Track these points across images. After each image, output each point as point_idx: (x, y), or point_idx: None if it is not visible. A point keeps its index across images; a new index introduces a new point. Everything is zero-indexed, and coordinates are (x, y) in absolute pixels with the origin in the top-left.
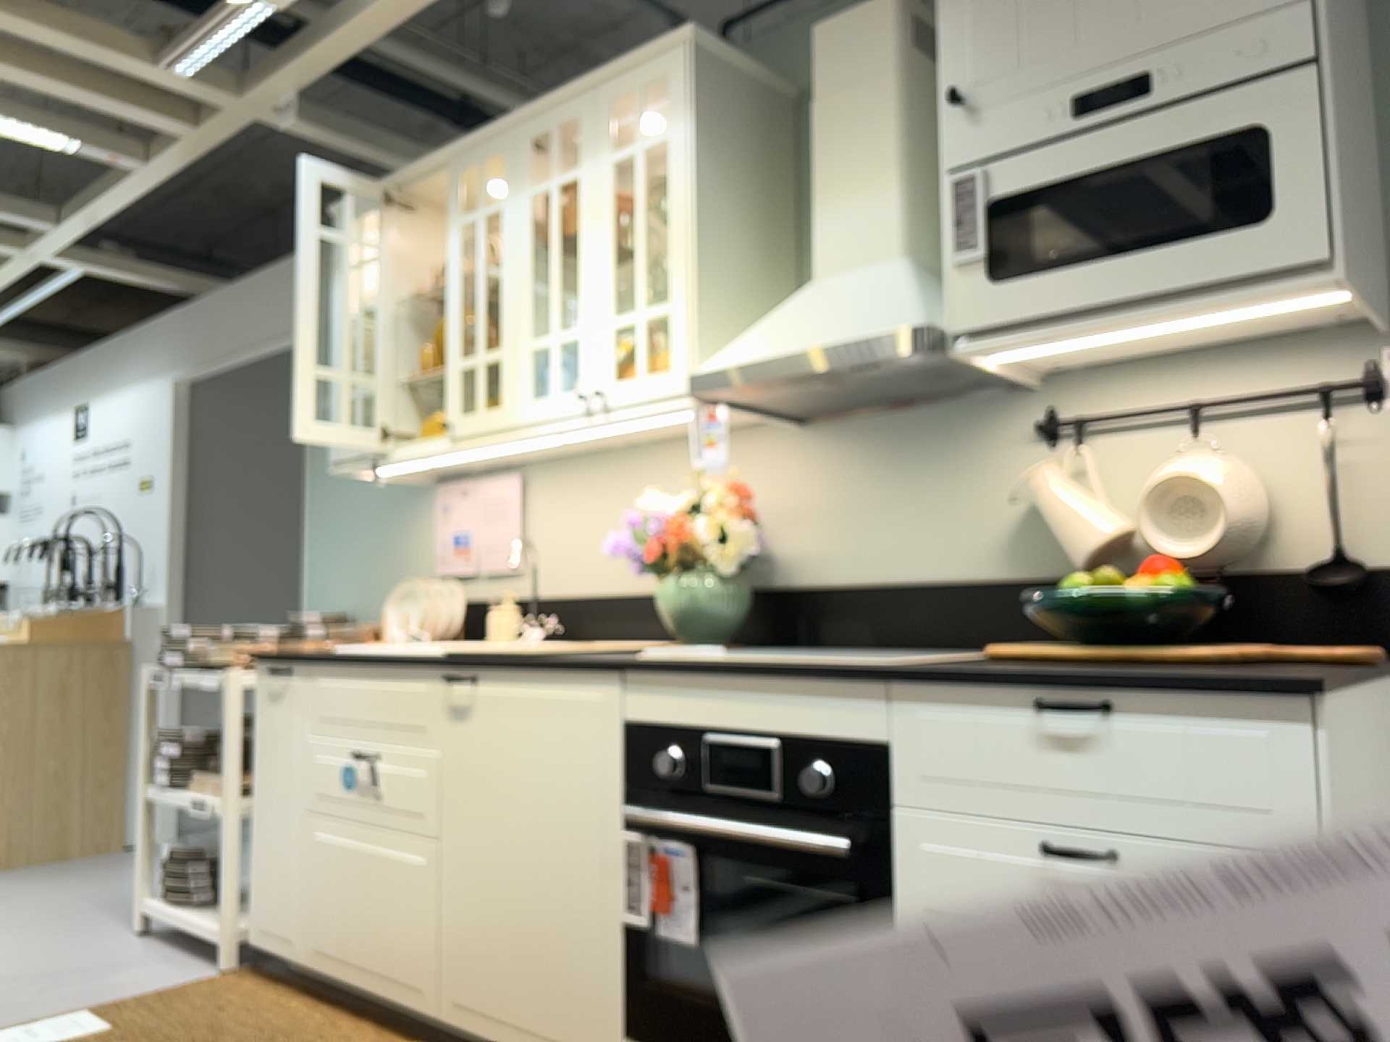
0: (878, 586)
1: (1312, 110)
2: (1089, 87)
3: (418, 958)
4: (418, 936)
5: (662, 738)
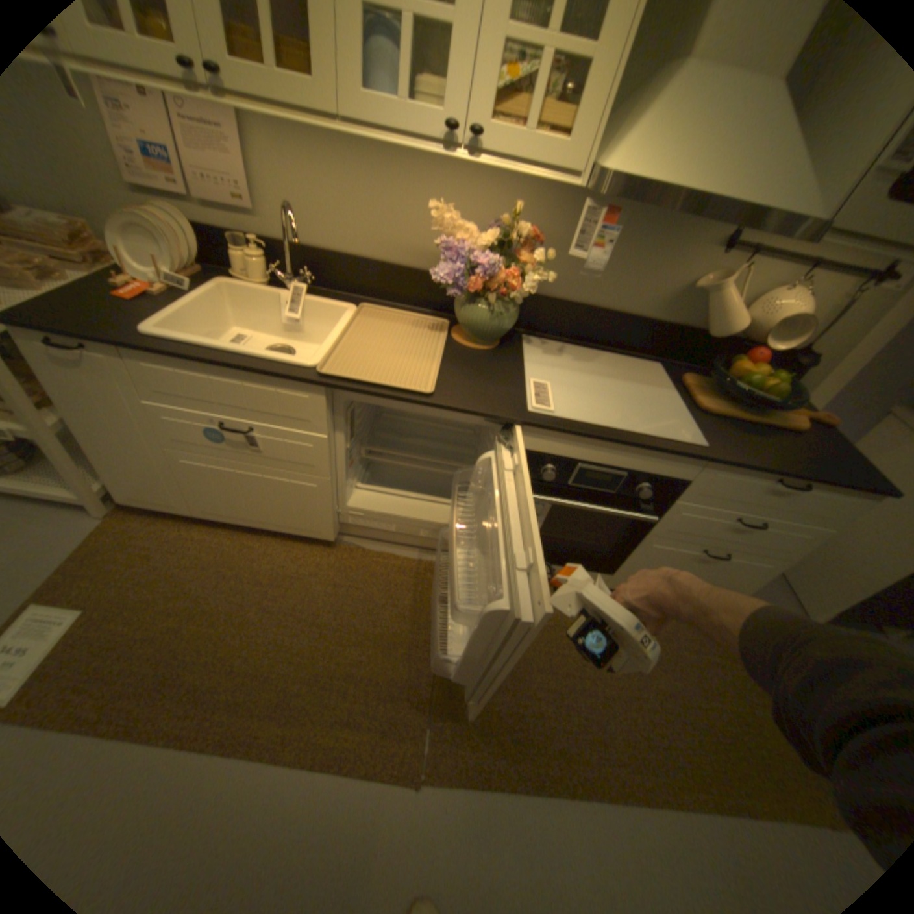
0: (583, 304)
1: None
2: None
3: (316, 521)
4: (315, 514)
5: (545, 460)
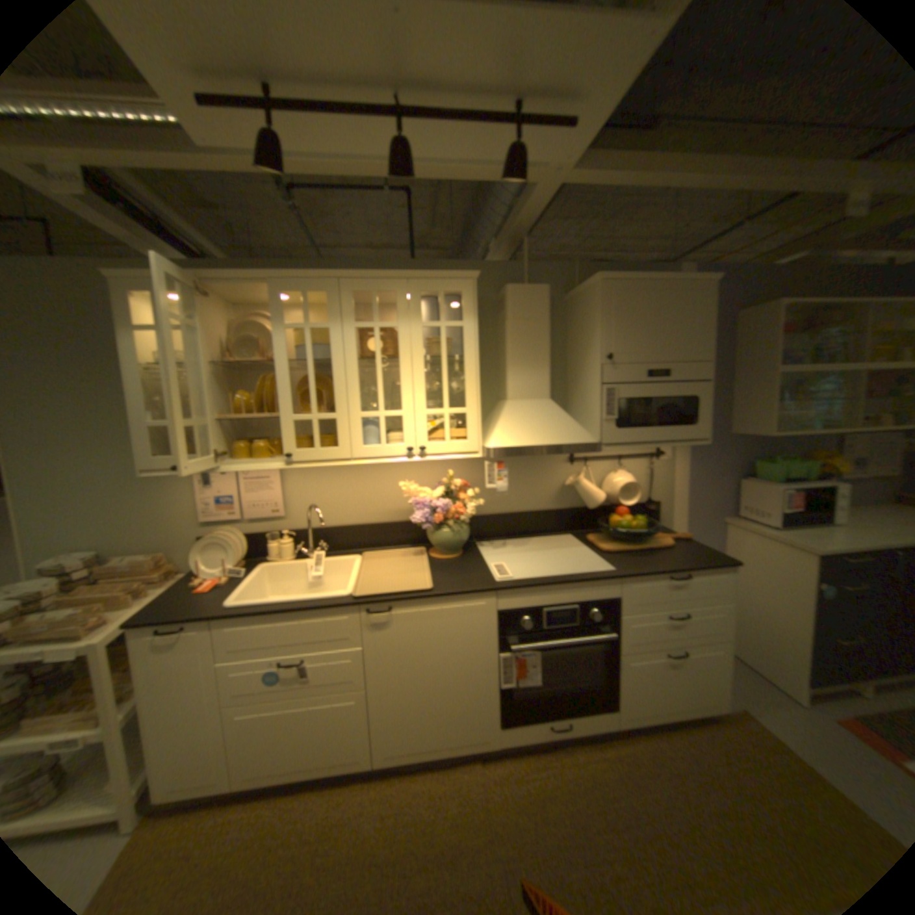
0: (507, 514)
1: (710, 396)
2: (654, 368)
3: (355, 748)
4: (354, 738)
5: (521, 614)
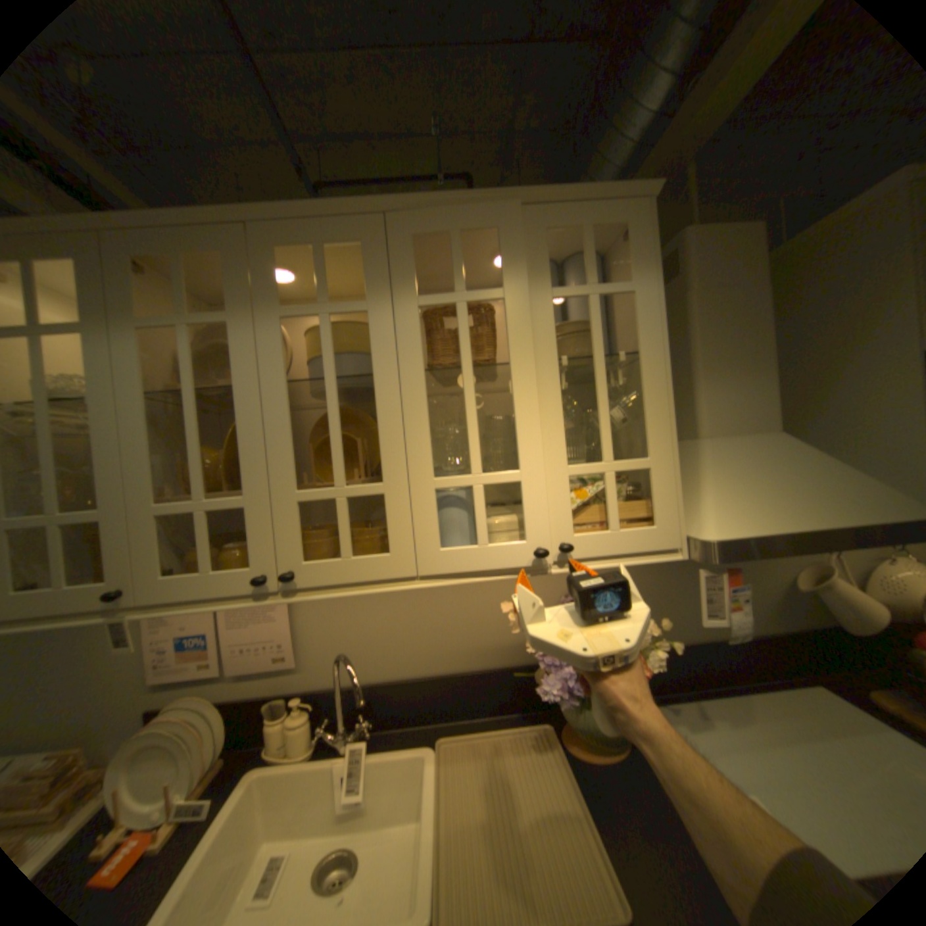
0: (690, 646)
1: None
2: None
3: None
4: None
5: None
